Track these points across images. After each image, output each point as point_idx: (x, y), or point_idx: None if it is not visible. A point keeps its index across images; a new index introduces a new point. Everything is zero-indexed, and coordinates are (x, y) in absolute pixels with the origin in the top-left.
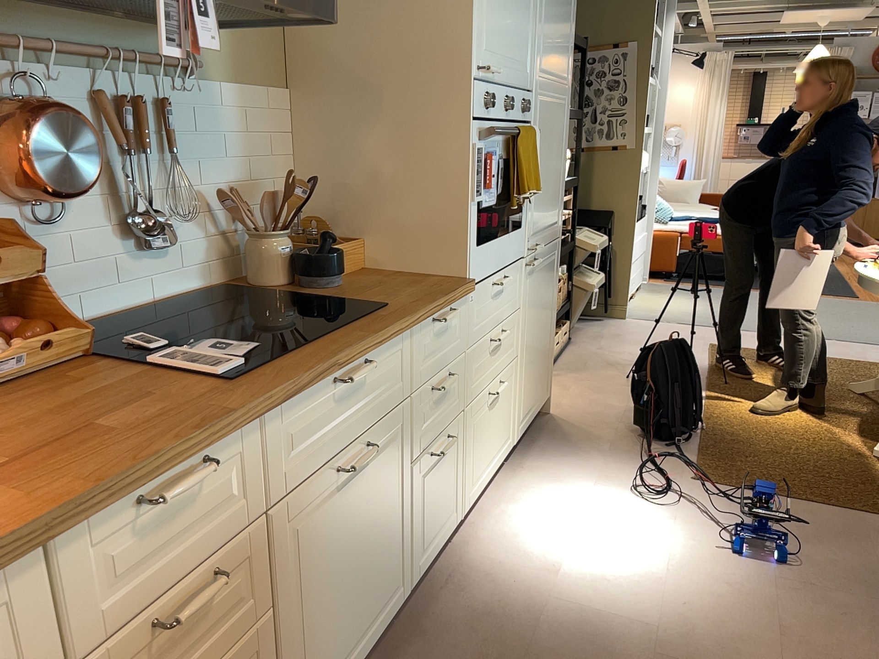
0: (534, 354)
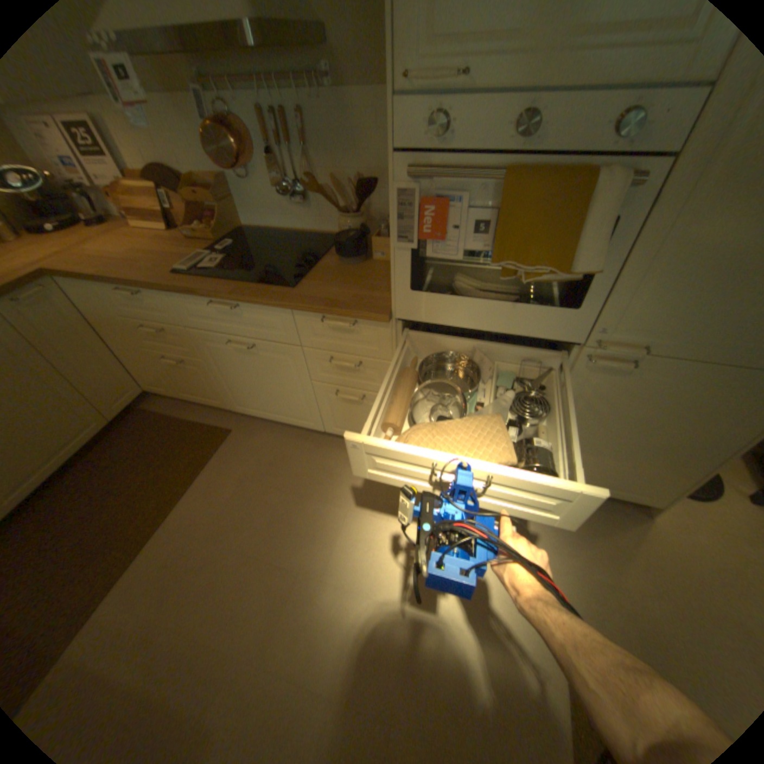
0: (604, 449)
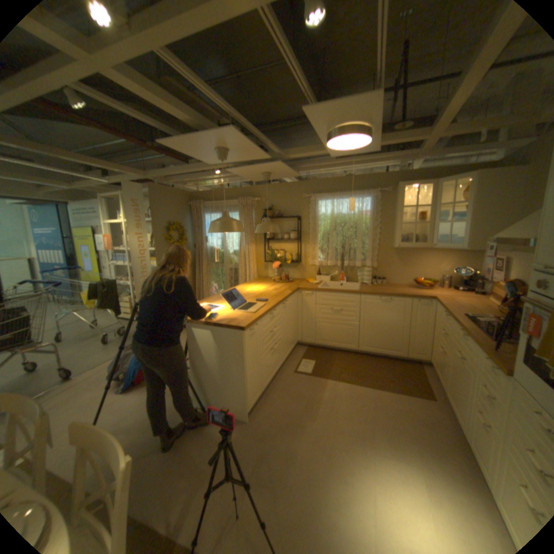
0: None
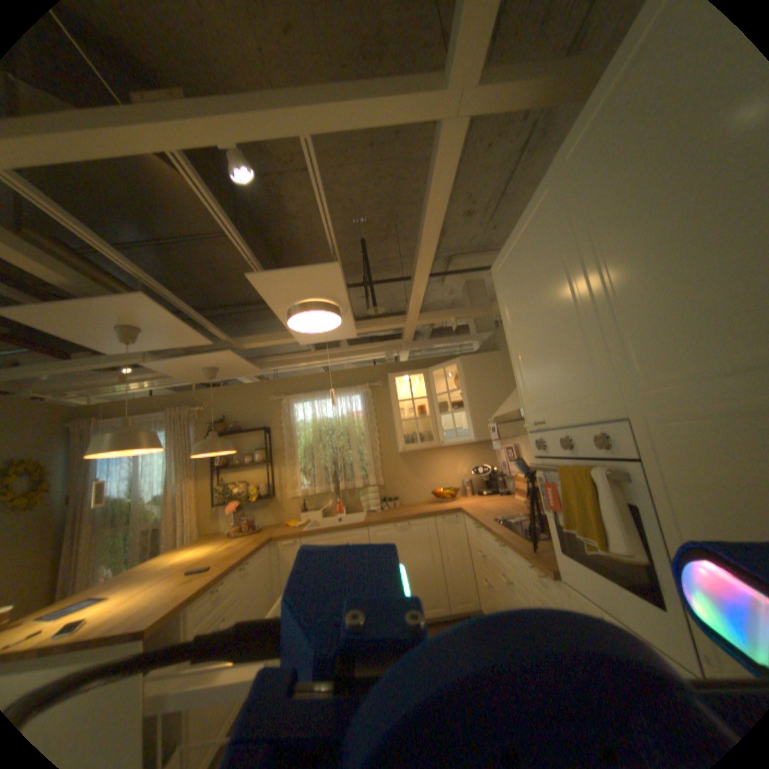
0: None
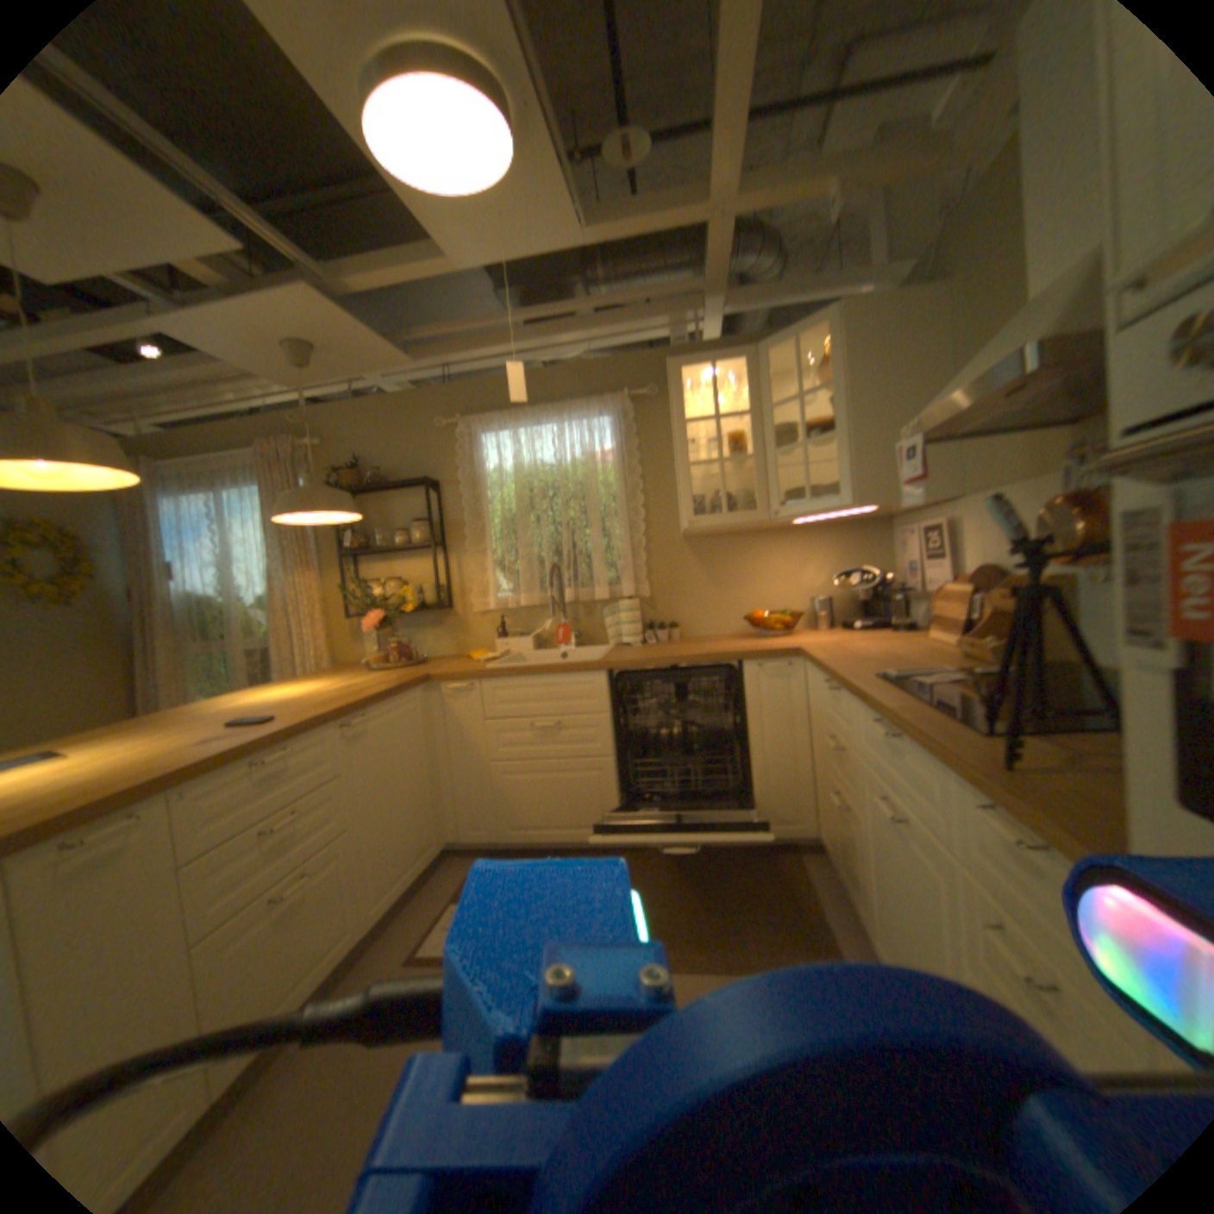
0: None
